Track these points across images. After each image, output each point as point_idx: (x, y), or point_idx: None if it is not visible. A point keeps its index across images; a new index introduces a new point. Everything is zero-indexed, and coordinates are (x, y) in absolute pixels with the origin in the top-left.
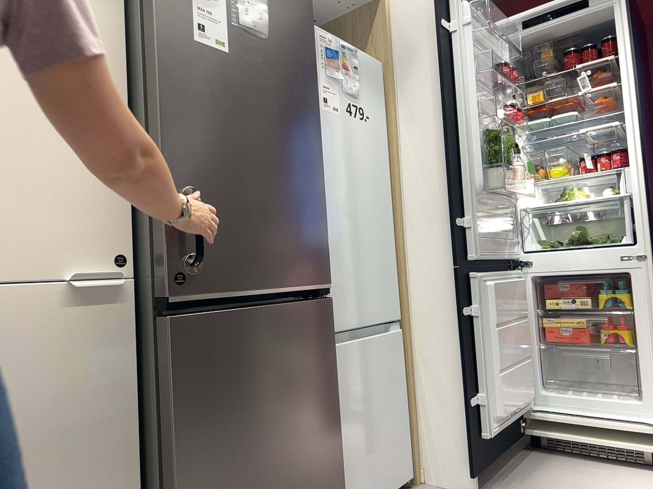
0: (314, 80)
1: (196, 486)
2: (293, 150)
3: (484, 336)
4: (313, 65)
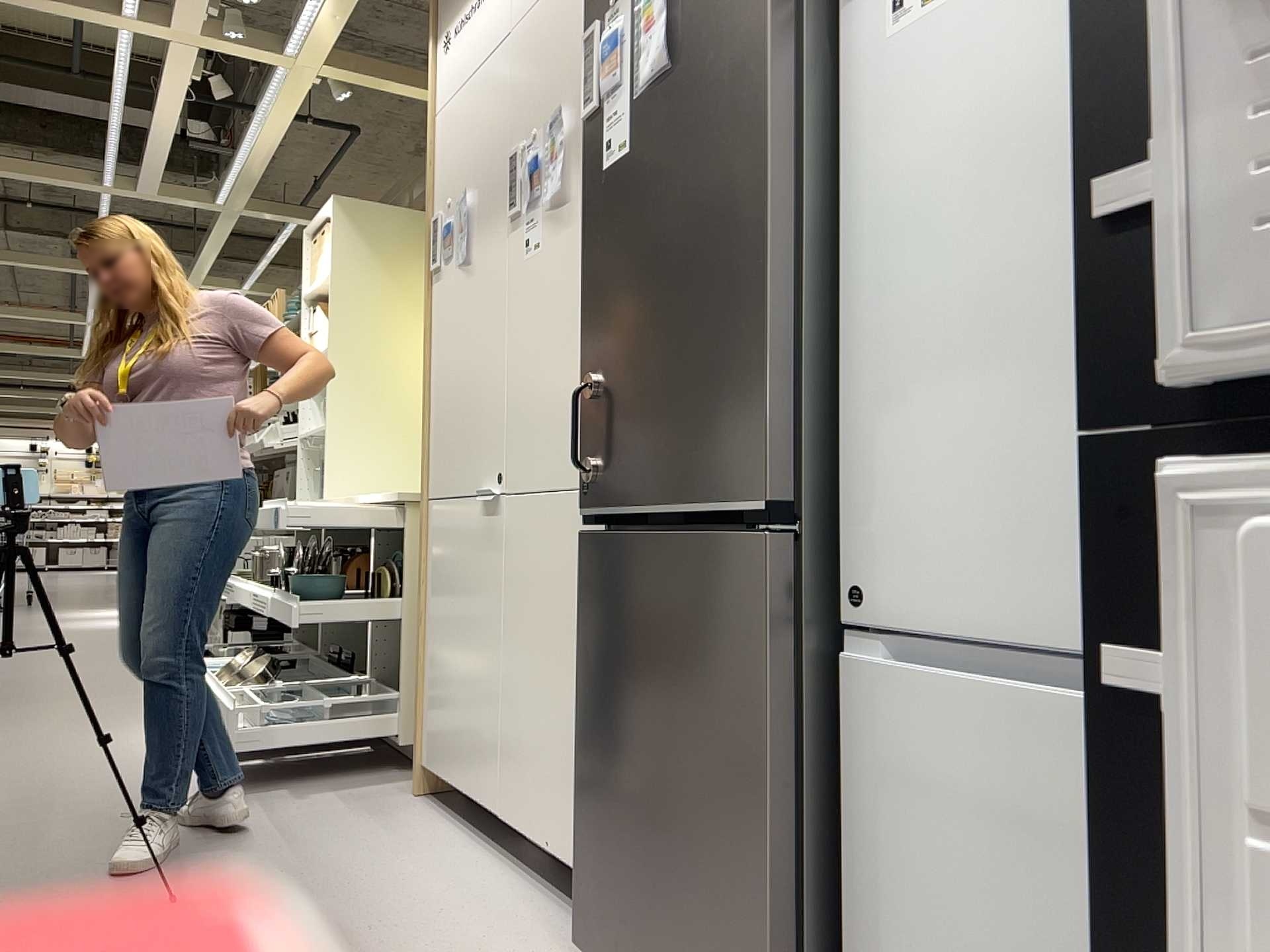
0: (761, 45)
1: (588, 746)
2: (707, 240)
3: (1229, 885)
4: (762, 11)
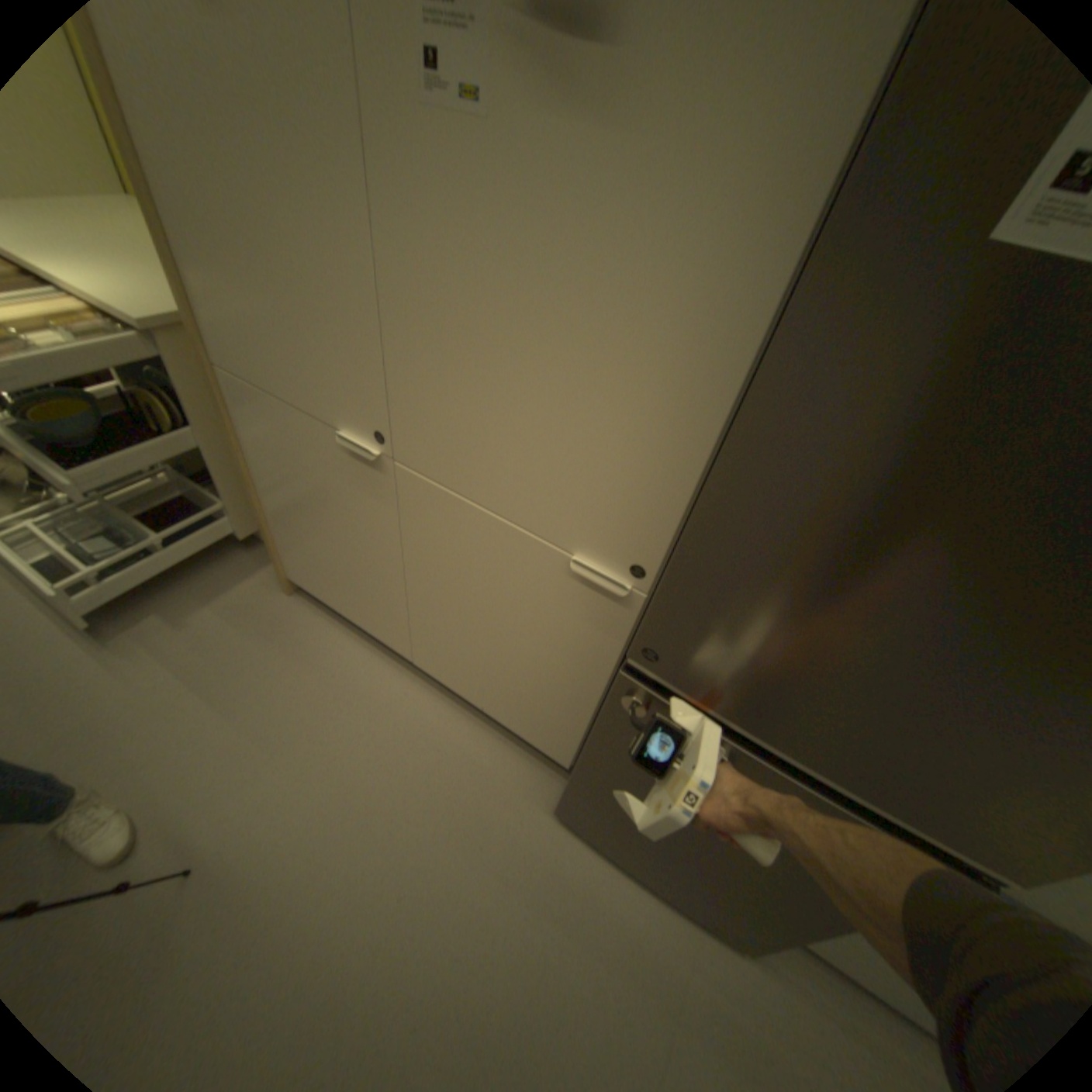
0: None
1: (601, 775)
2: None
3: None
4: None
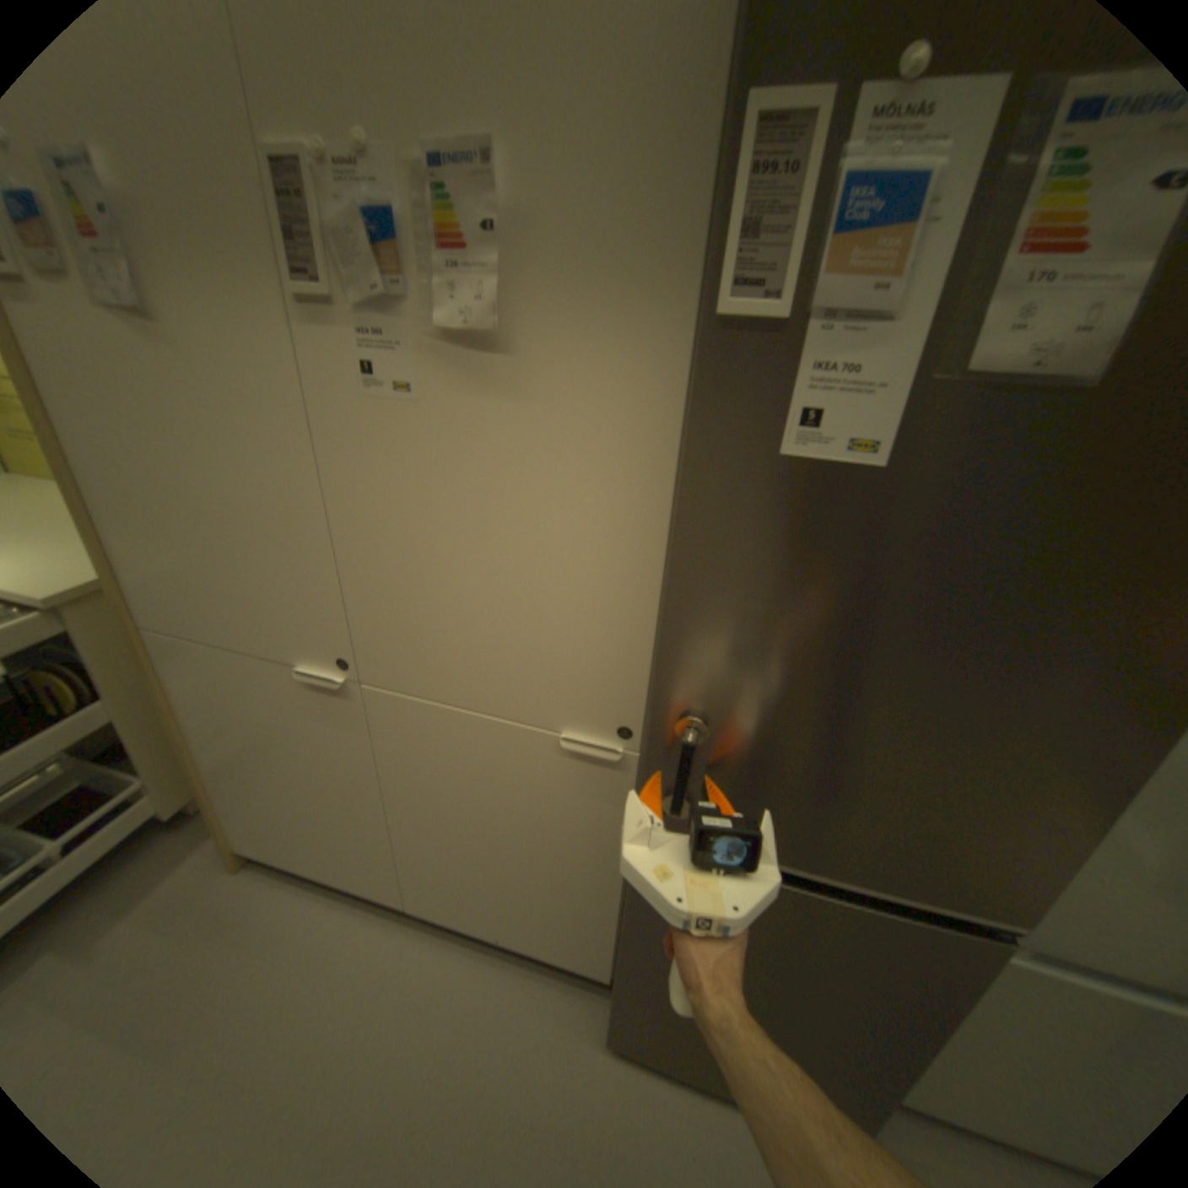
0: None
1: (644, 969)
2: (1049, 683)
3: None
4: None
